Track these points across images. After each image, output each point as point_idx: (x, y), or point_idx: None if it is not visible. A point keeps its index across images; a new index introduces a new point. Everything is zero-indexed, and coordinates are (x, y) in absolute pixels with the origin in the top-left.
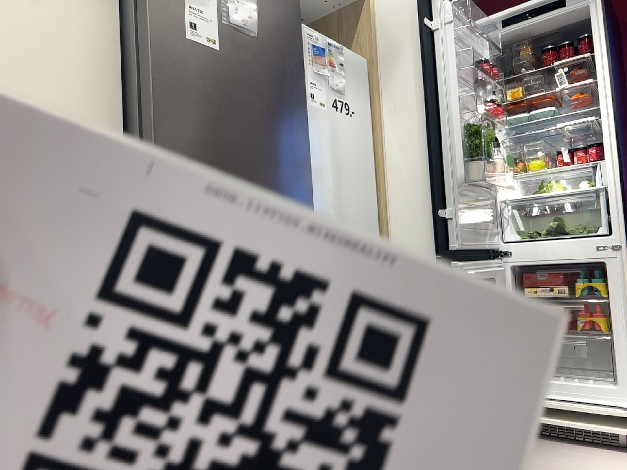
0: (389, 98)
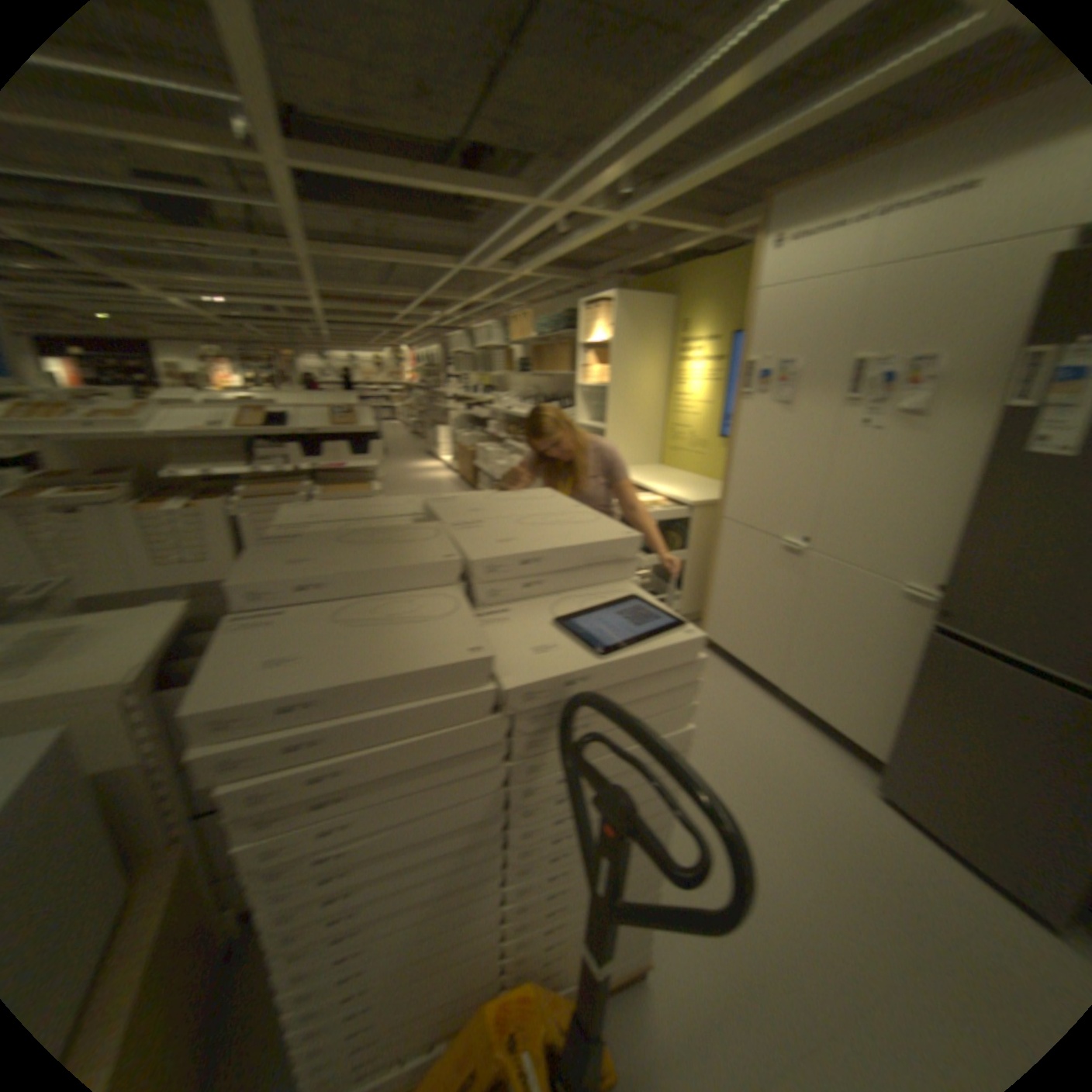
0: None
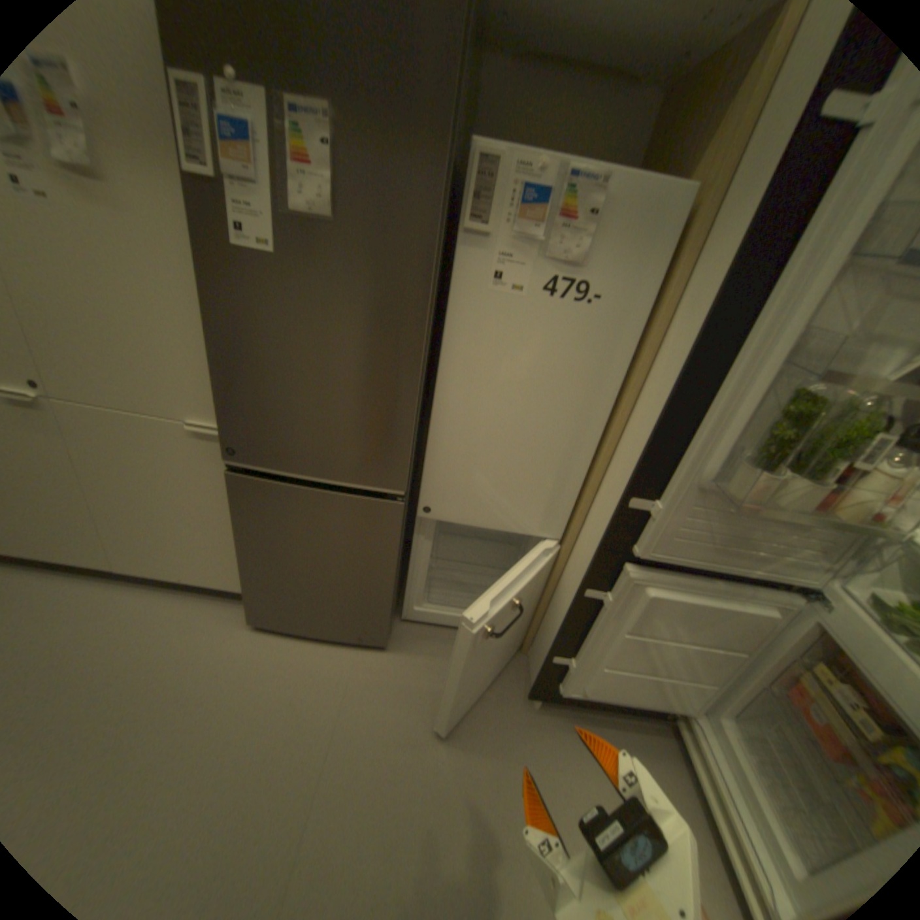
0: (702, 273)
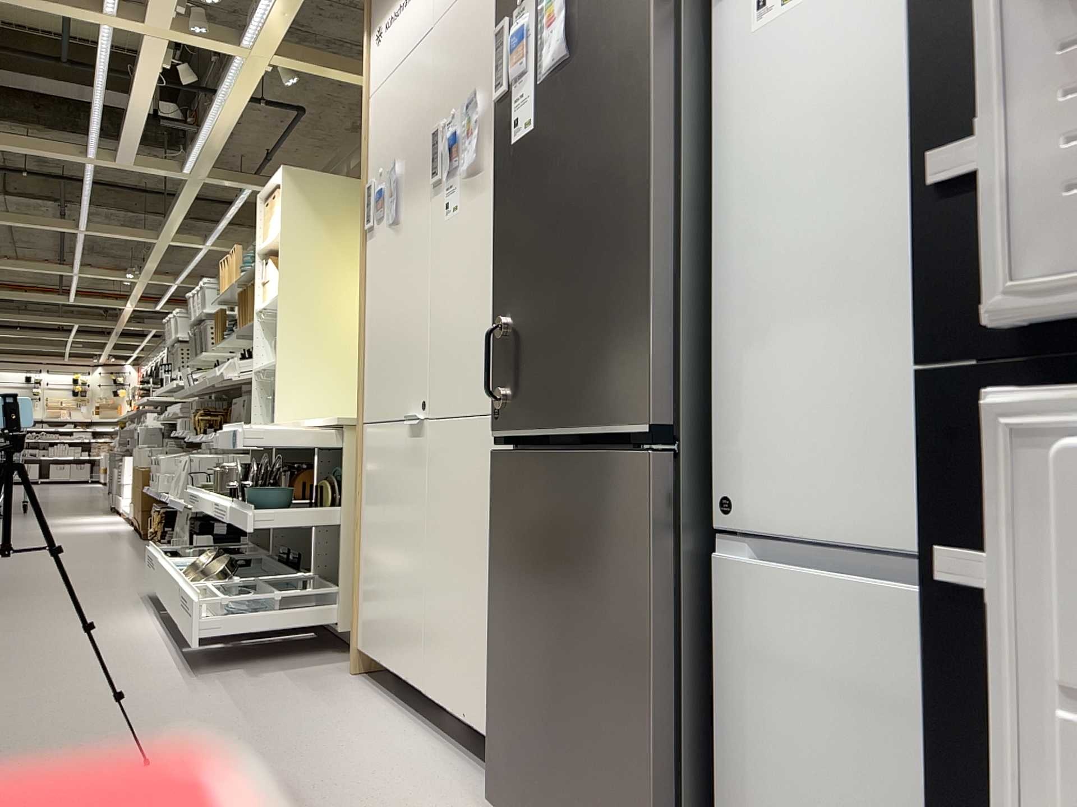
0: None
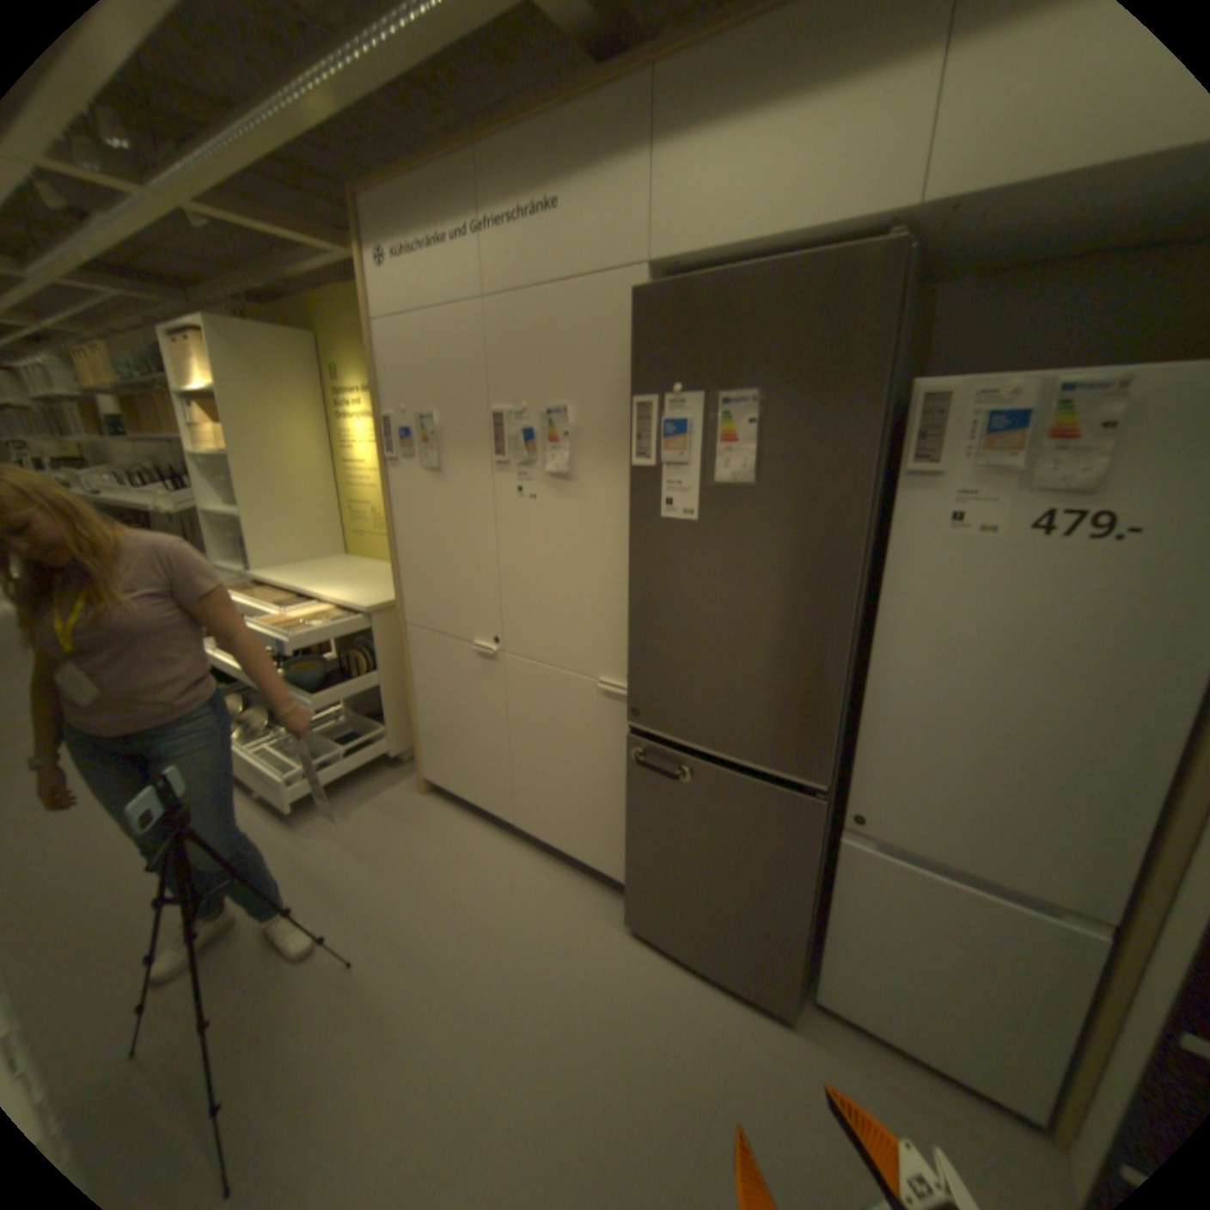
0: None
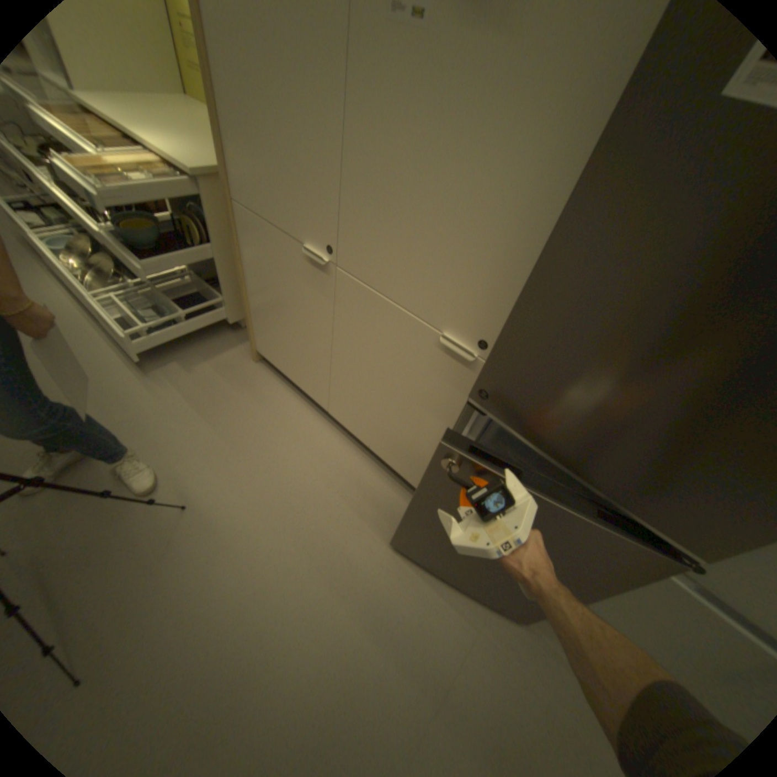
0: None
